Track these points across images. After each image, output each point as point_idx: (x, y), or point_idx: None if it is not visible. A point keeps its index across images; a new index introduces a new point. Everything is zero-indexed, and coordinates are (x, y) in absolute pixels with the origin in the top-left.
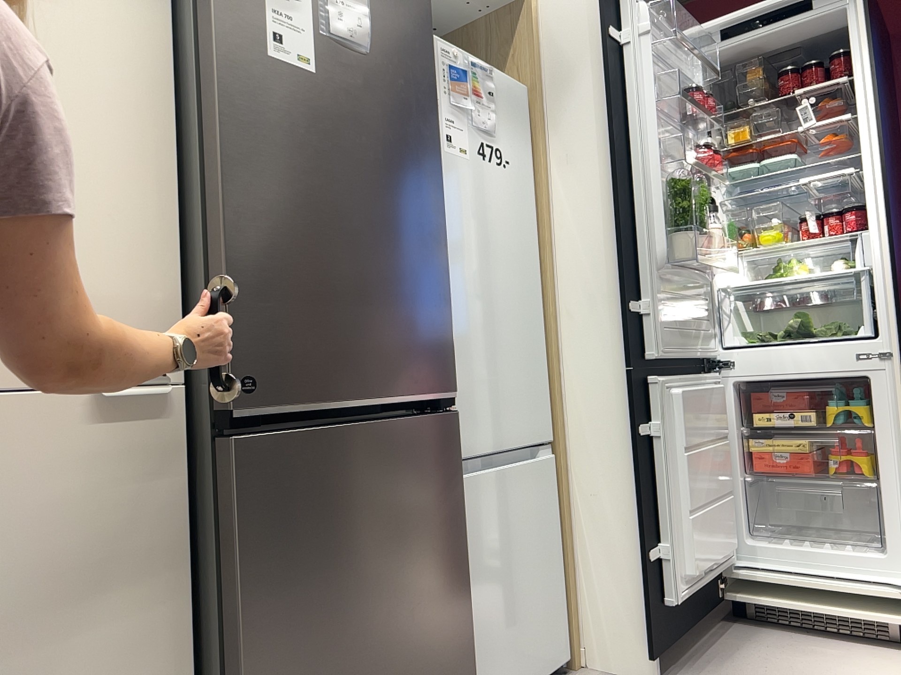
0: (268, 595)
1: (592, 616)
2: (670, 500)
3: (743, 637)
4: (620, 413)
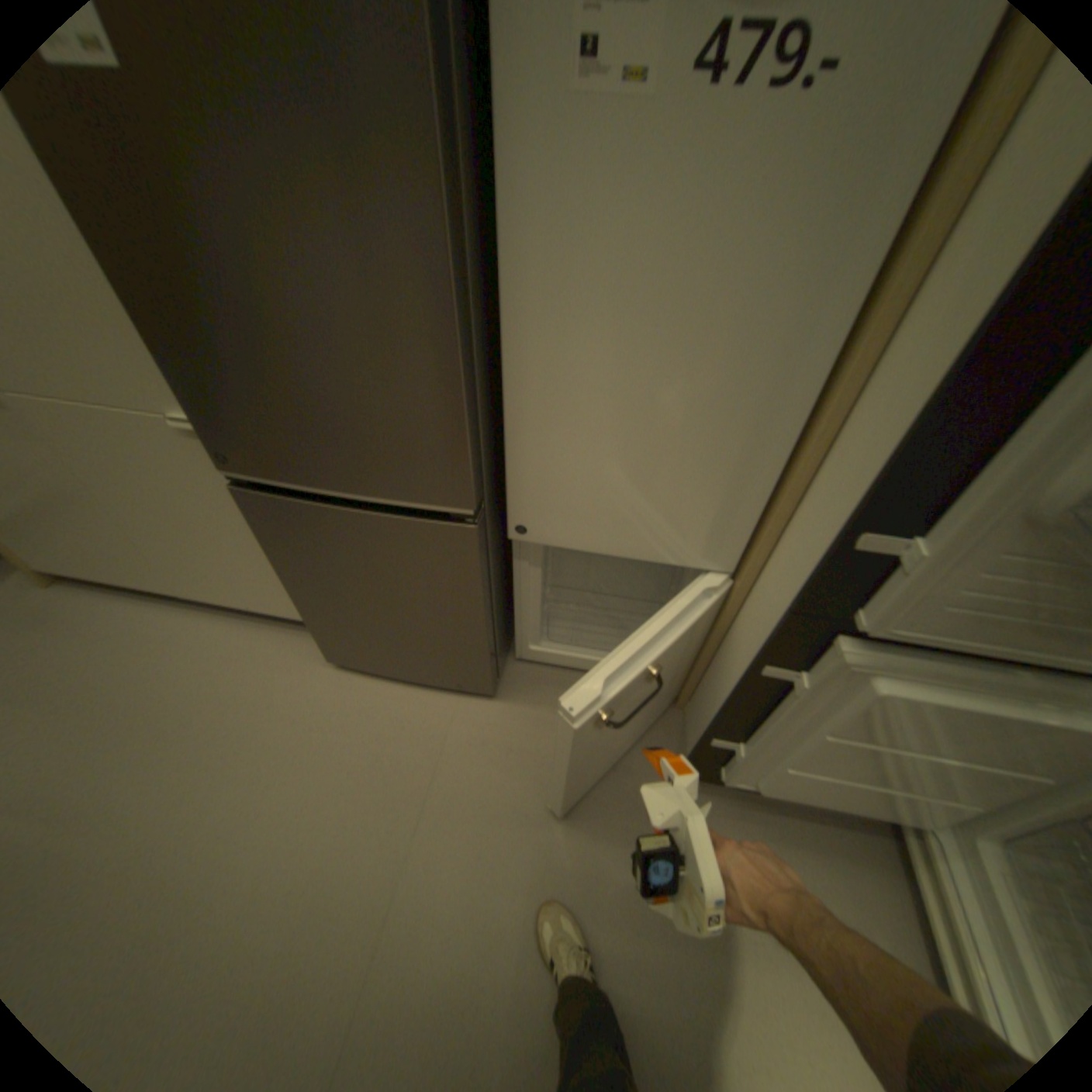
0: (291, 567)
1: (697, 699)
2: (769, 737)
3: (852, 853)
4: (783, 625)
